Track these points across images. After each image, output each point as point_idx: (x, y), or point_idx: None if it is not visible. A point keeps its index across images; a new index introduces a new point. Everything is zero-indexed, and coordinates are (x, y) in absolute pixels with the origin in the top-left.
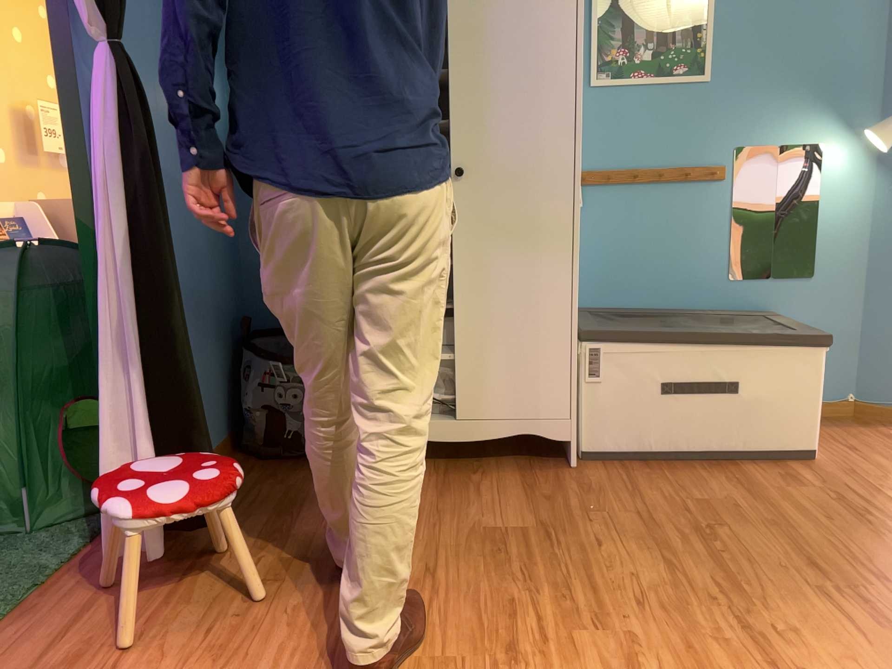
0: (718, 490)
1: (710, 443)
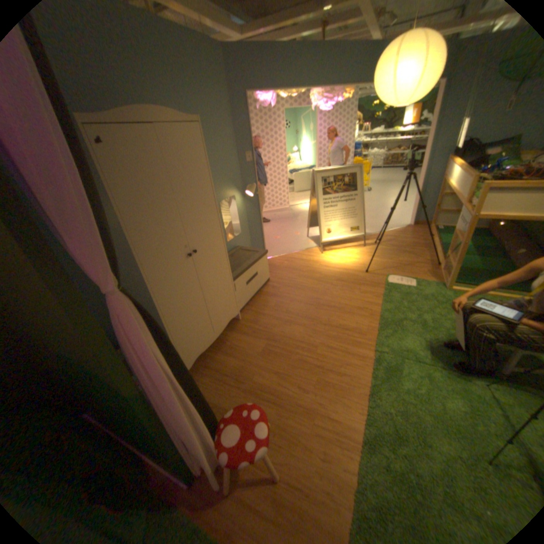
0: (271, 300)
1: (255, 290)
